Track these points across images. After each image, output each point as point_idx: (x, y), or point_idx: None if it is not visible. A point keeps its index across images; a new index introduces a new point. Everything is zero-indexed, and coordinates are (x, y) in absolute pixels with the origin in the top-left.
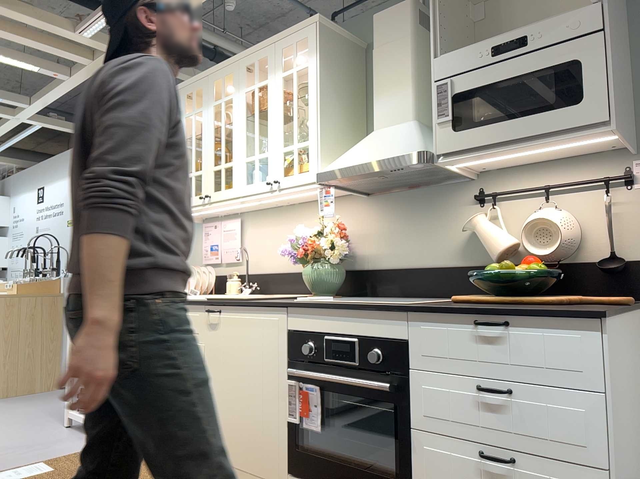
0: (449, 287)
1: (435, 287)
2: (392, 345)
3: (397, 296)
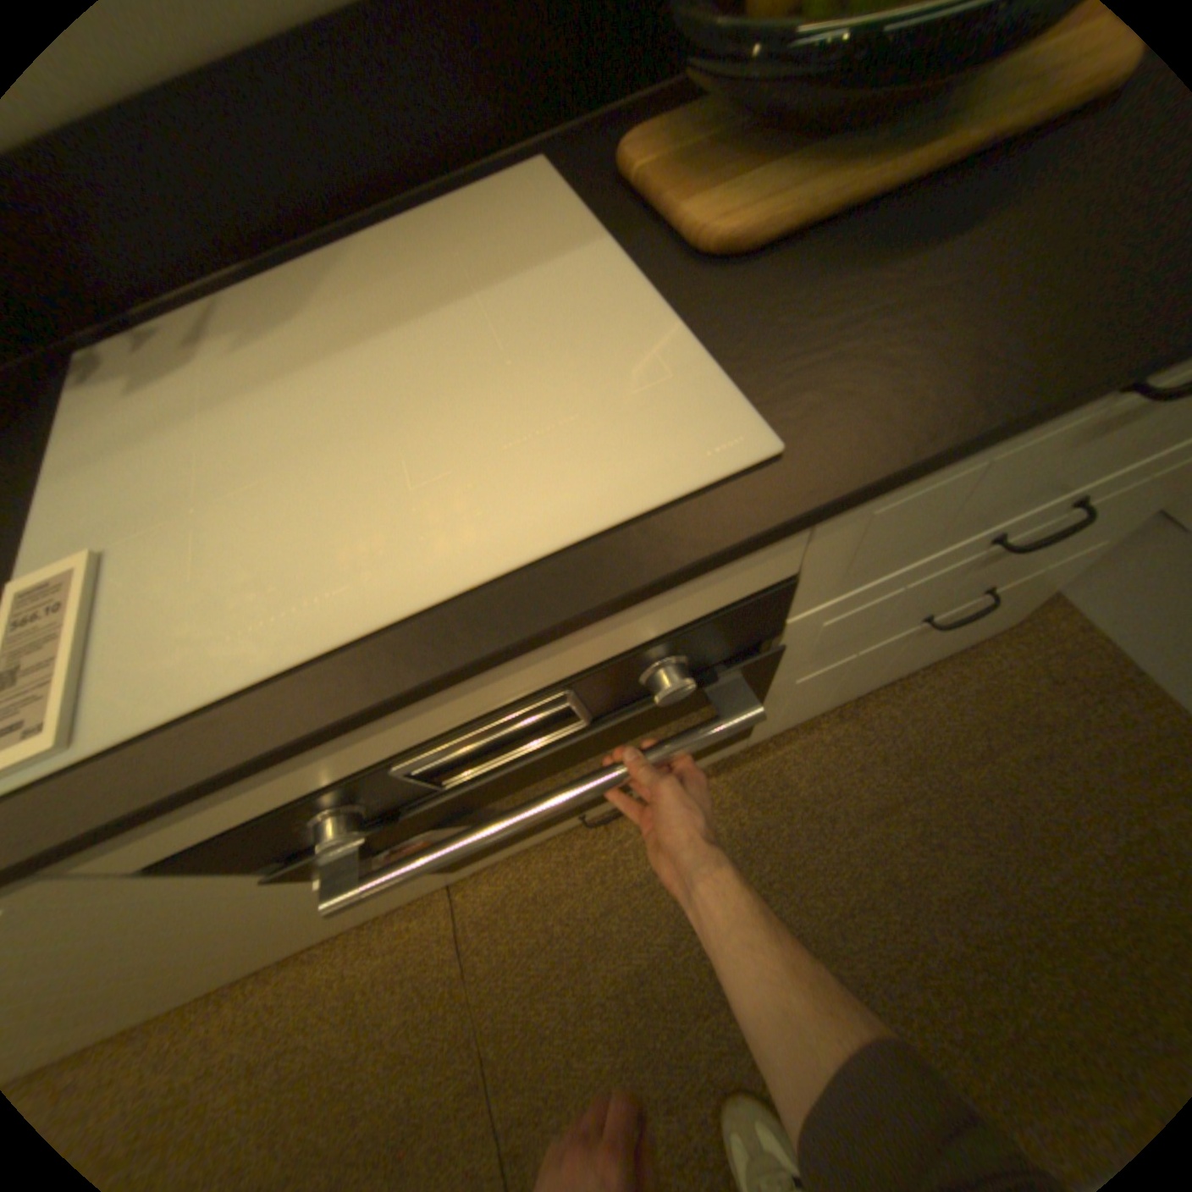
0: (409, 127)
1: (351, 152)
2: (724, 617)
3: (205, 266)
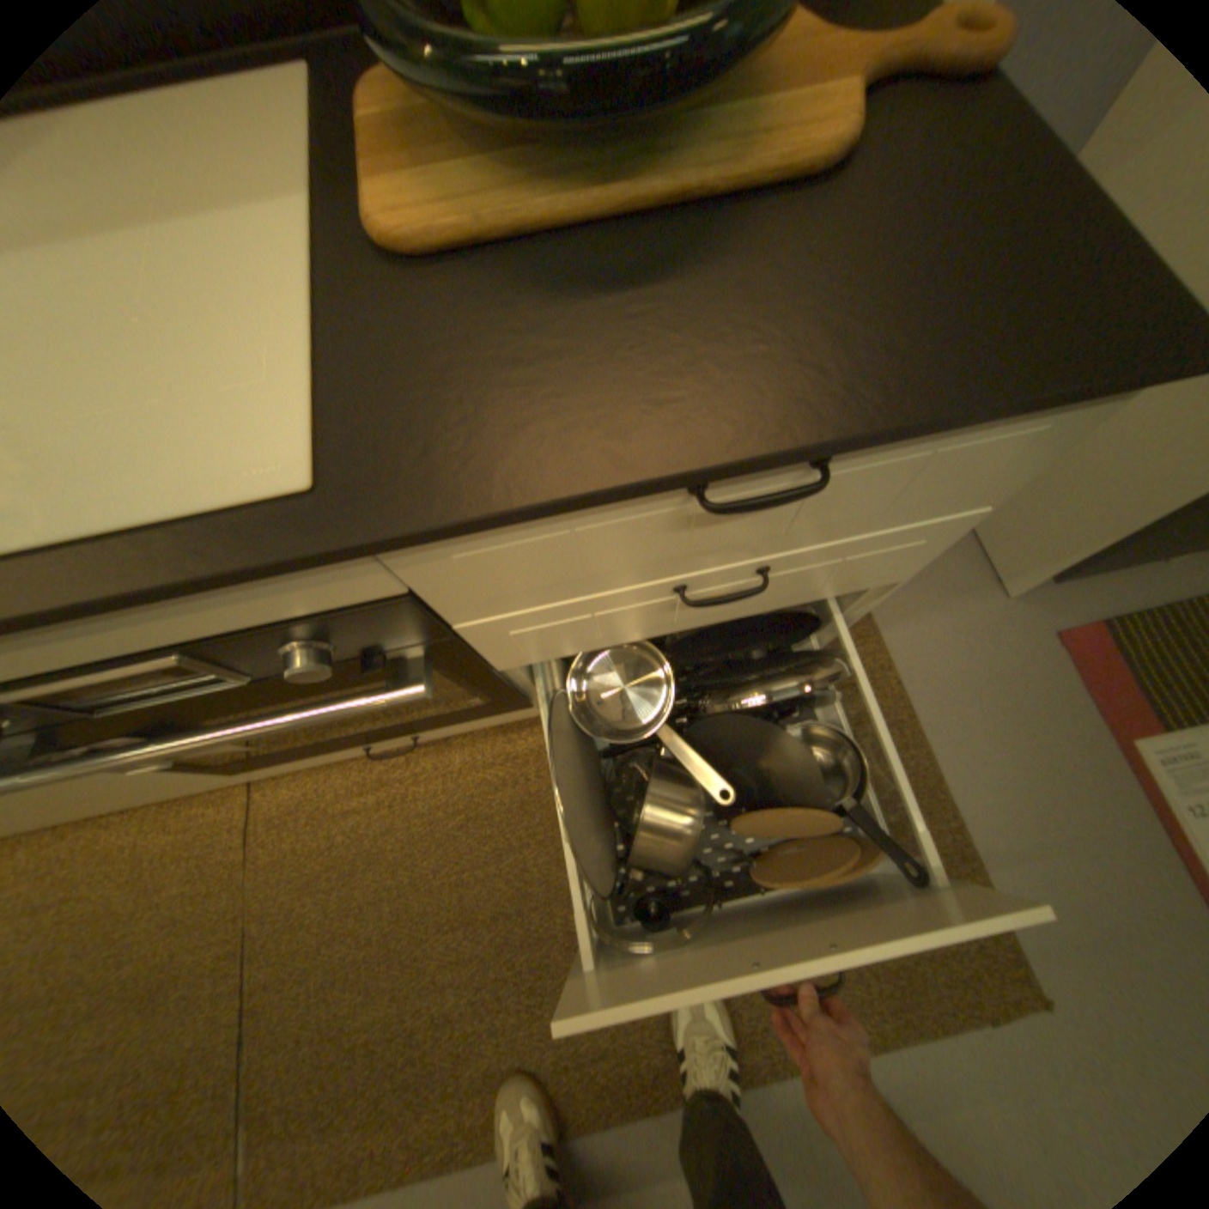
0: None
1: None
2: (347, 617)
3: None
